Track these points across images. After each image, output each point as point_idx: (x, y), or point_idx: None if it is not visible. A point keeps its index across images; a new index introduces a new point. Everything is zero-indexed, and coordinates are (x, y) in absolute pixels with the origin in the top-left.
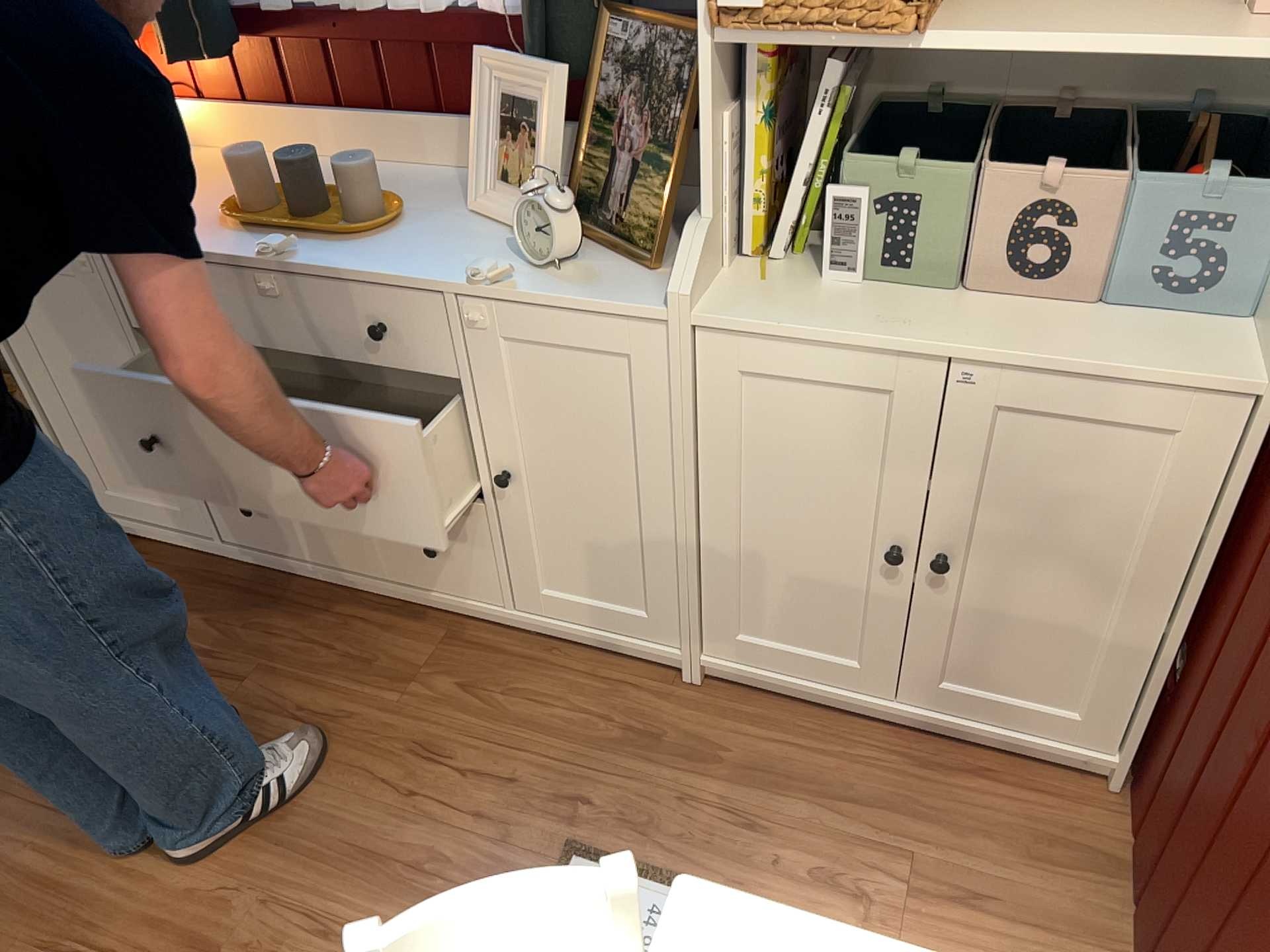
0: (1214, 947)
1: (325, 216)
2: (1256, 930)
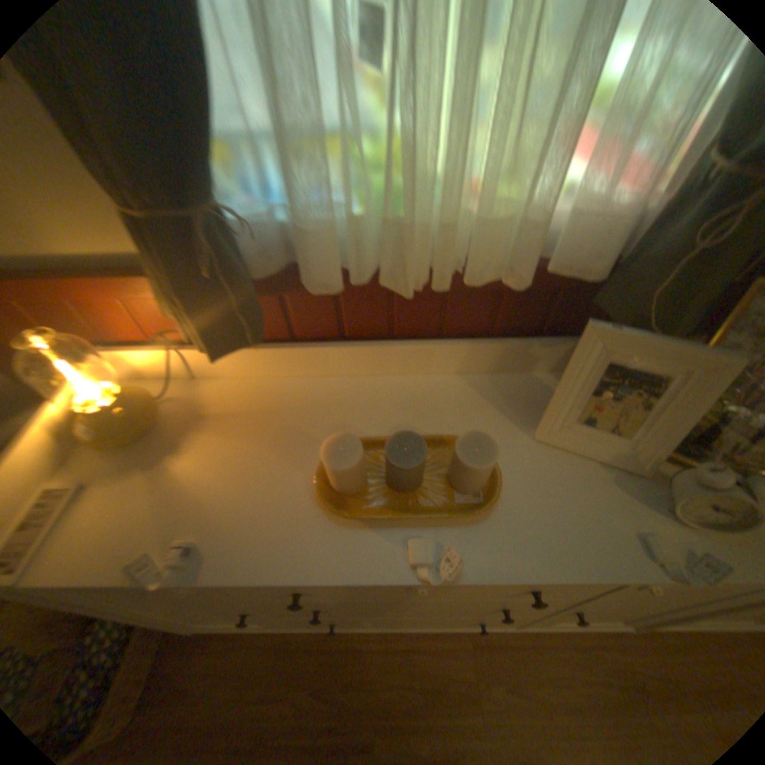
0: None
1: (427, 482)
2: None
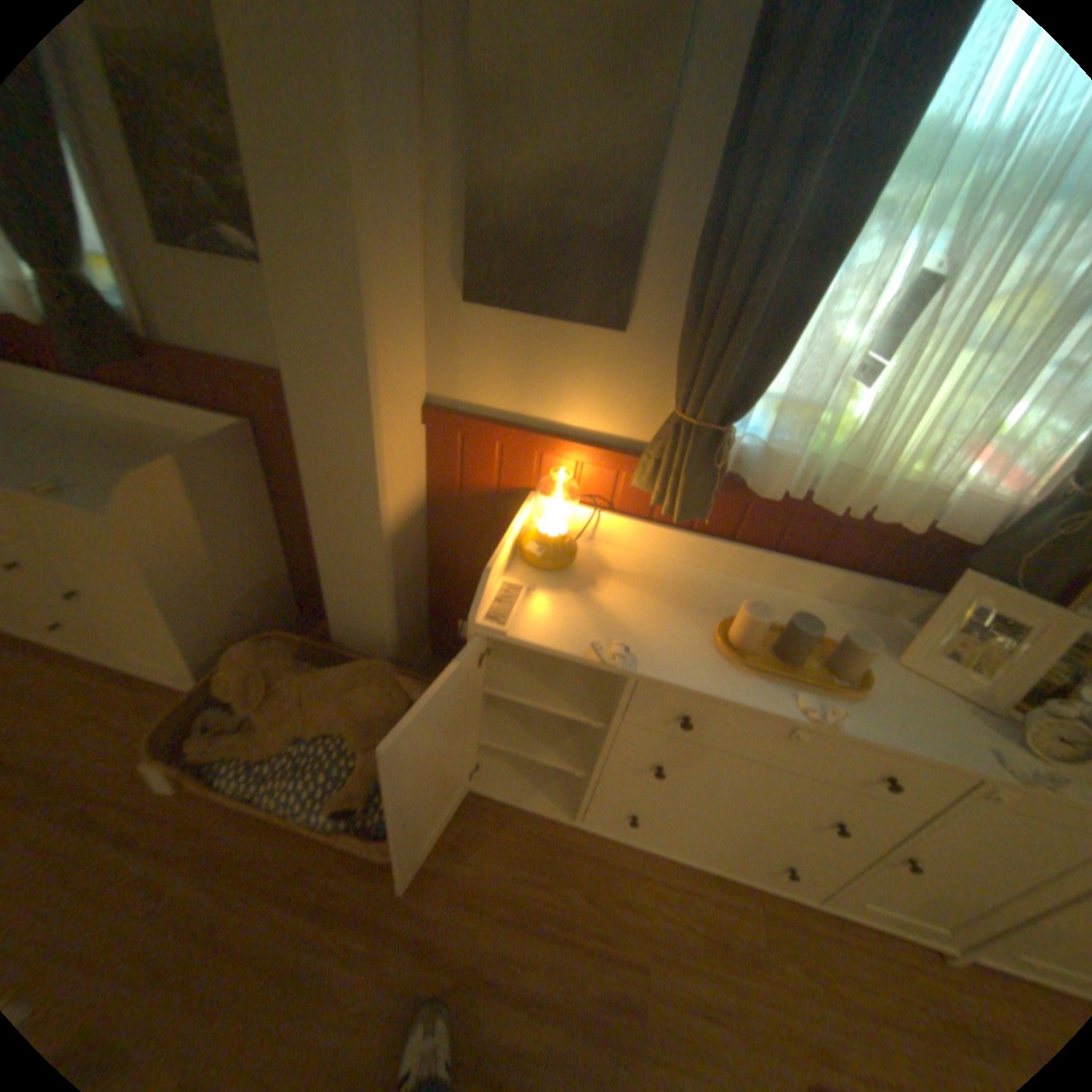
0: None
1: (808, 665)
2: None
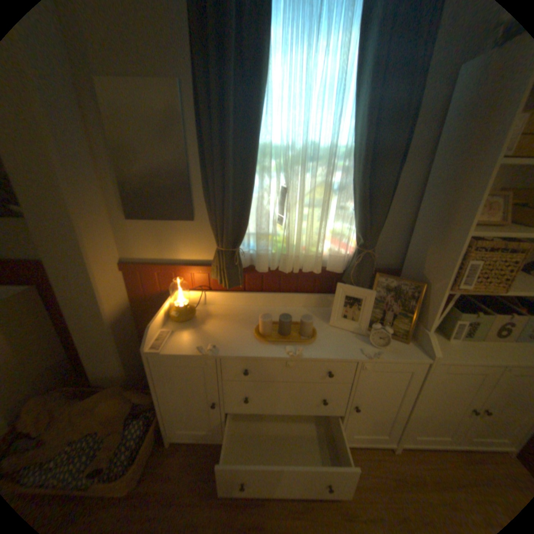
0: None
1: (291, 334)
2: None
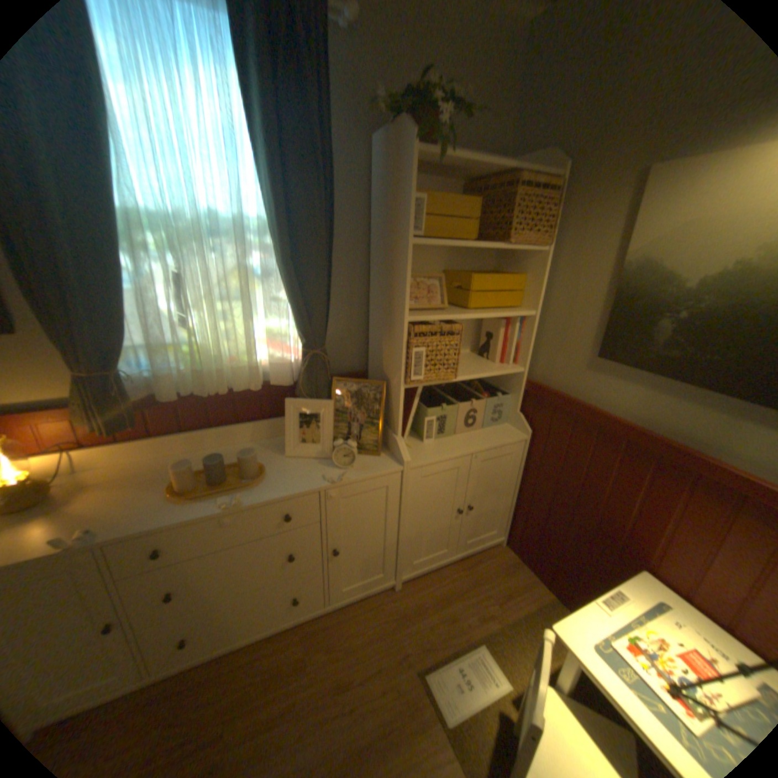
0: (580, 566)
1: (228, 481)
2: (596, 555)
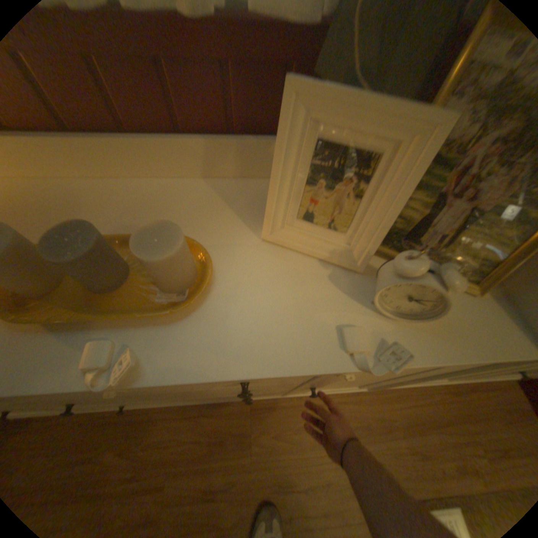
0: None
1: (132, 282)
2: None
